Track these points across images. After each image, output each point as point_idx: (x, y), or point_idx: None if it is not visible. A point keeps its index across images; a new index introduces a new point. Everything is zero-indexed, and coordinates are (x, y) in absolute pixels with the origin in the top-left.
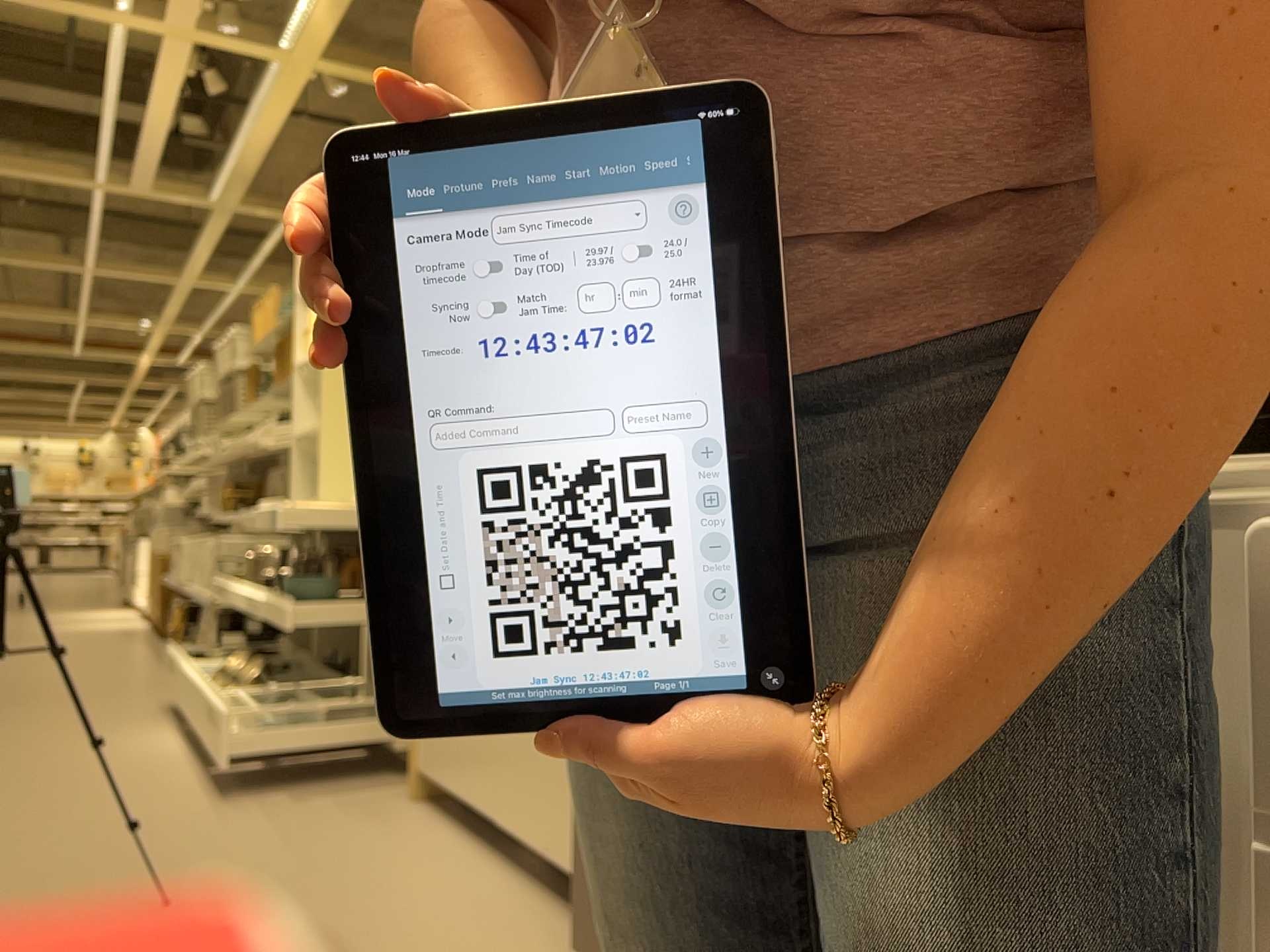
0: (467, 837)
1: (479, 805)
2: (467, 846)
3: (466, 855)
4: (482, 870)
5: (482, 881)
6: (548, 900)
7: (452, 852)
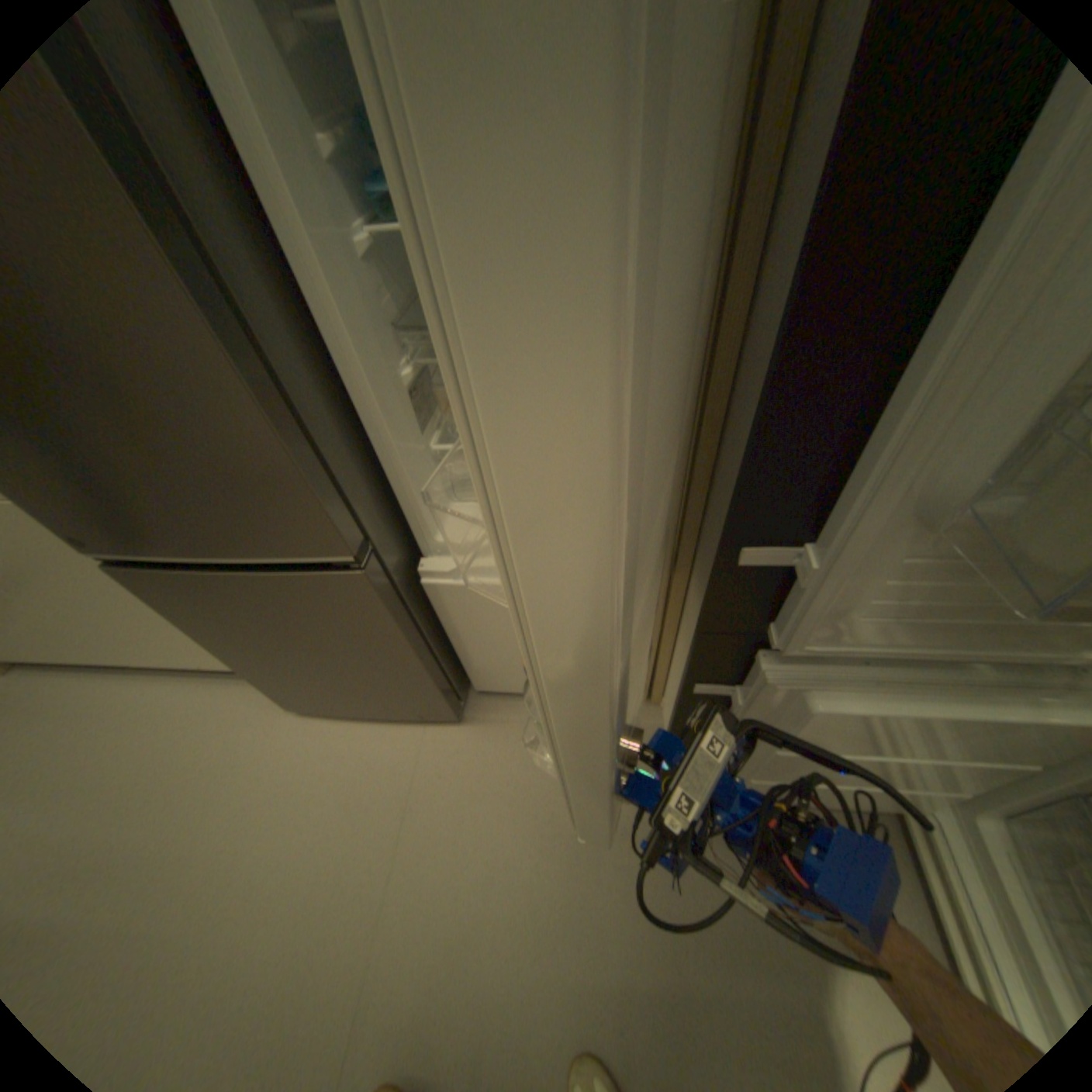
0: (94, 673)
1: (94, 663)
2: (105, 680)
3: (116, 687)
4: (143, 690)
5: (155, 697)
6: (214, 678)
7: (101, 692)
